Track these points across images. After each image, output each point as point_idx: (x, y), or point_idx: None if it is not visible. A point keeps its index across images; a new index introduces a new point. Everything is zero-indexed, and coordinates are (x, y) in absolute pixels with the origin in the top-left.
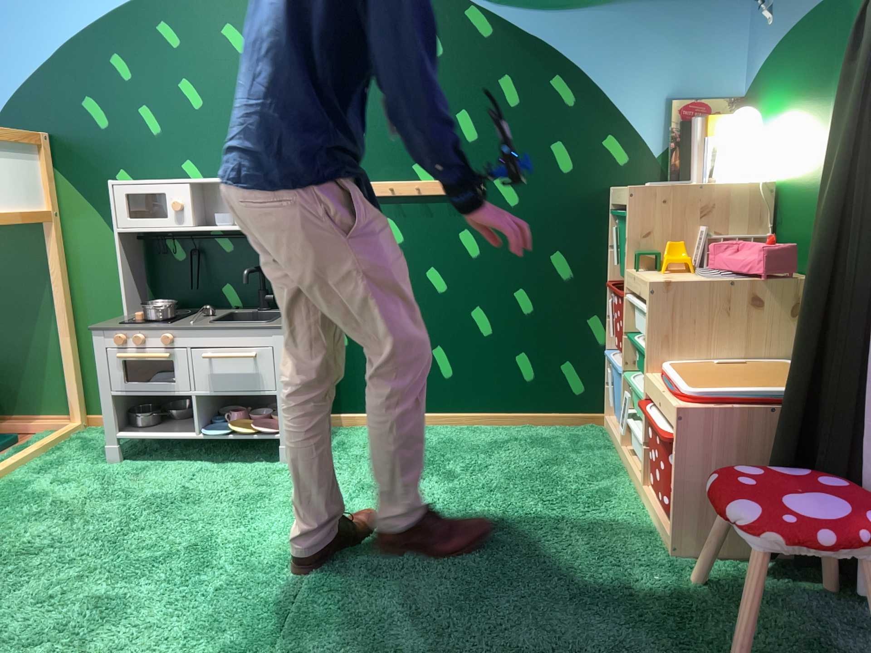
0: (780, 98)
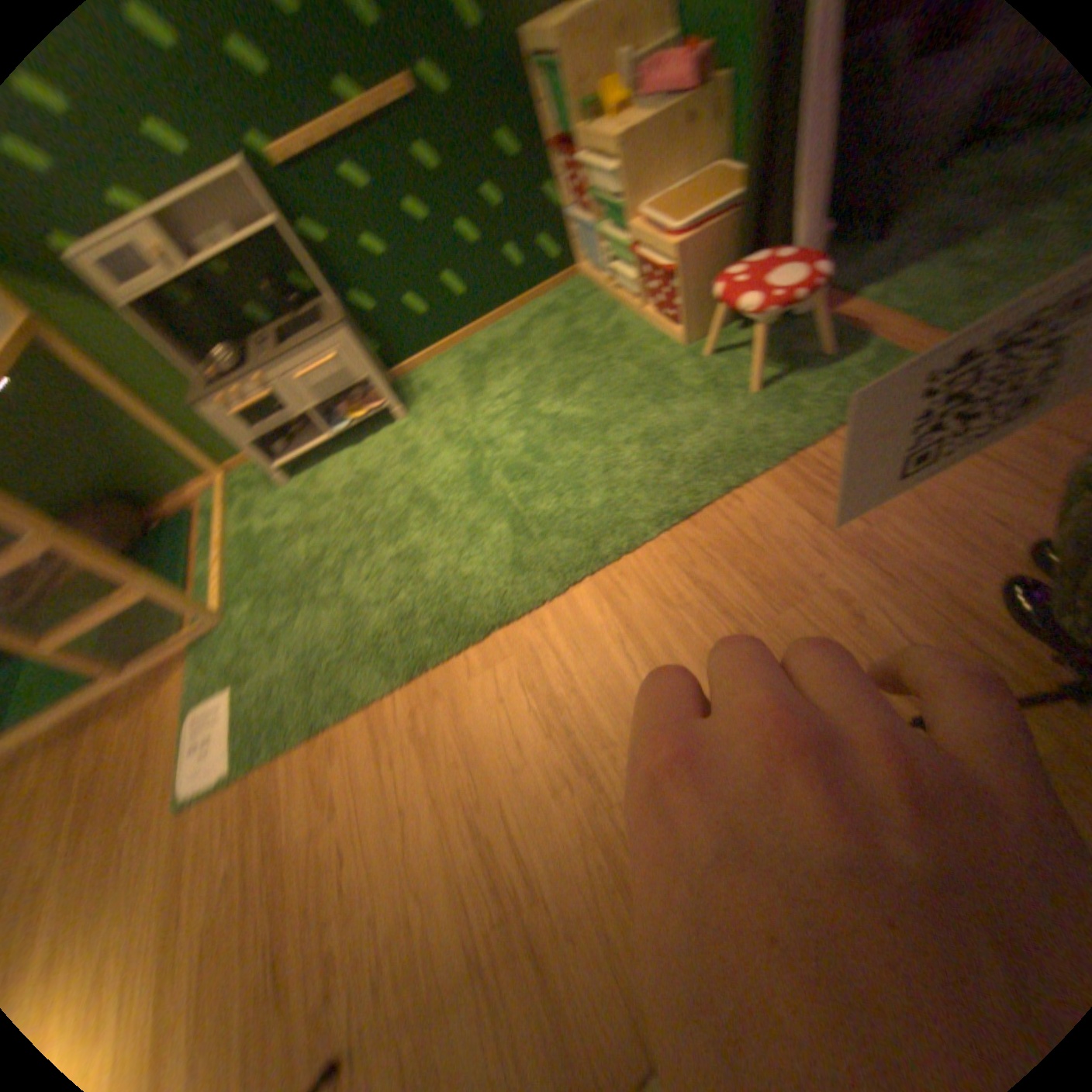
0: None
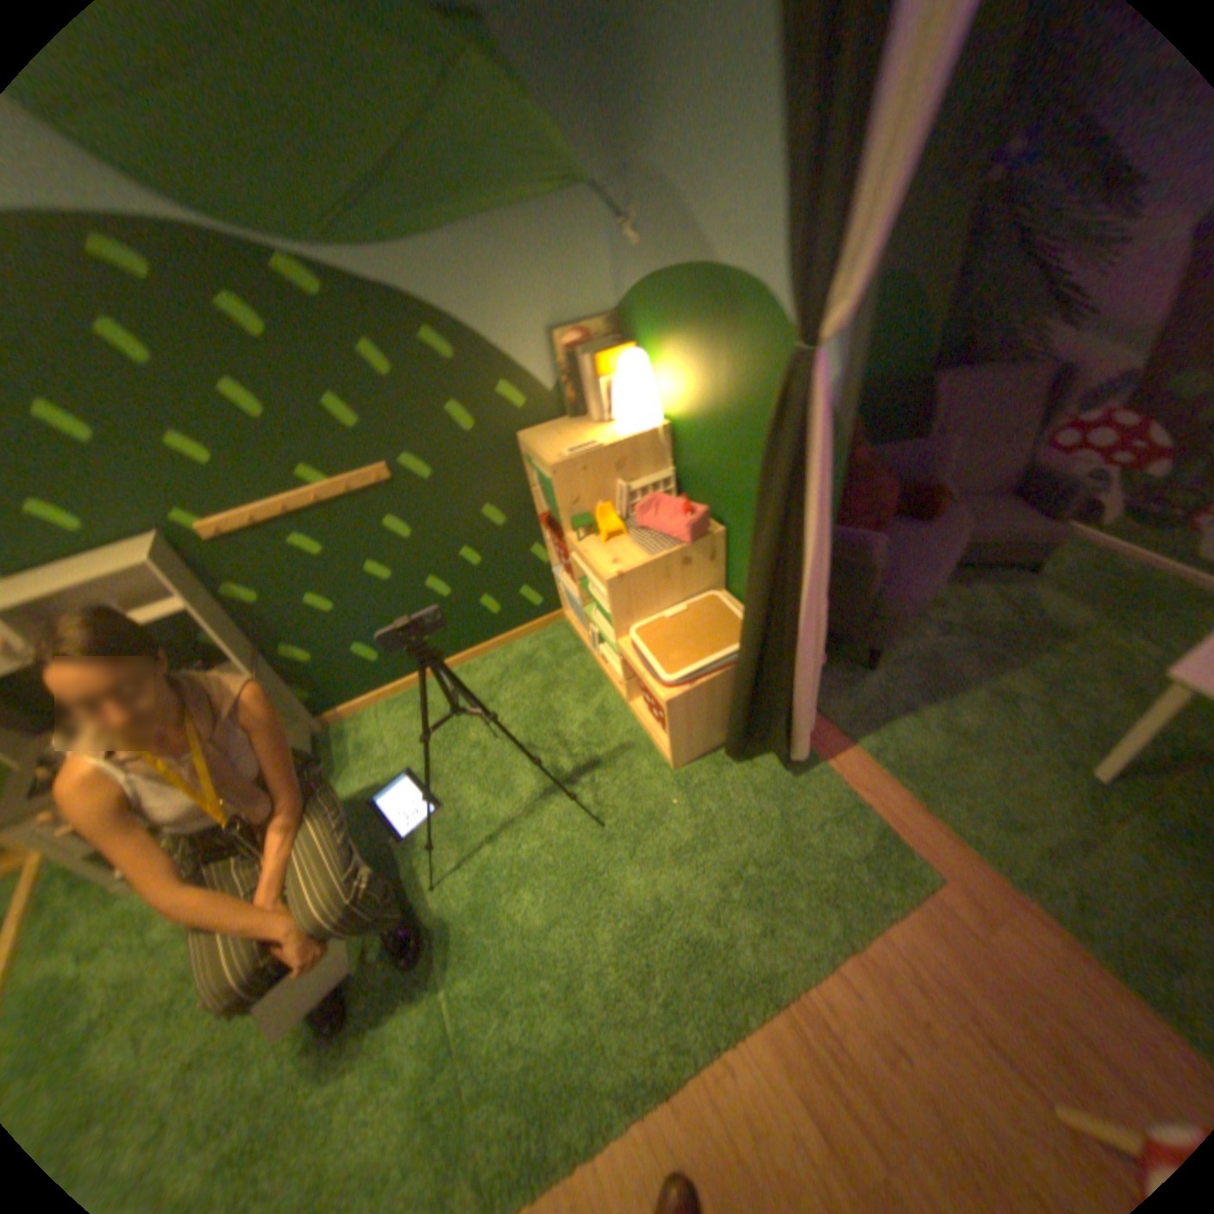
0: (662, 341)
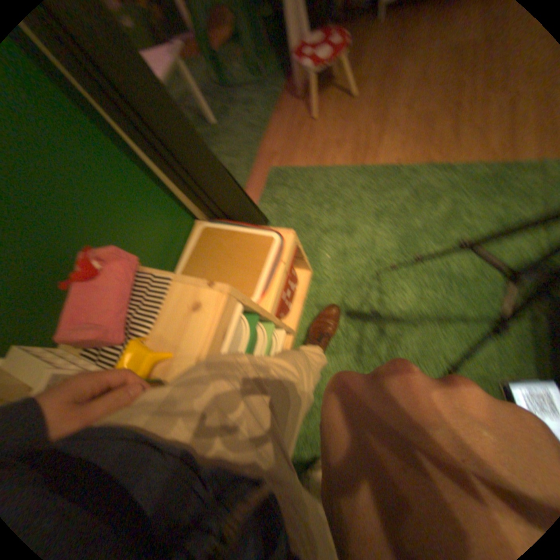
0: None
